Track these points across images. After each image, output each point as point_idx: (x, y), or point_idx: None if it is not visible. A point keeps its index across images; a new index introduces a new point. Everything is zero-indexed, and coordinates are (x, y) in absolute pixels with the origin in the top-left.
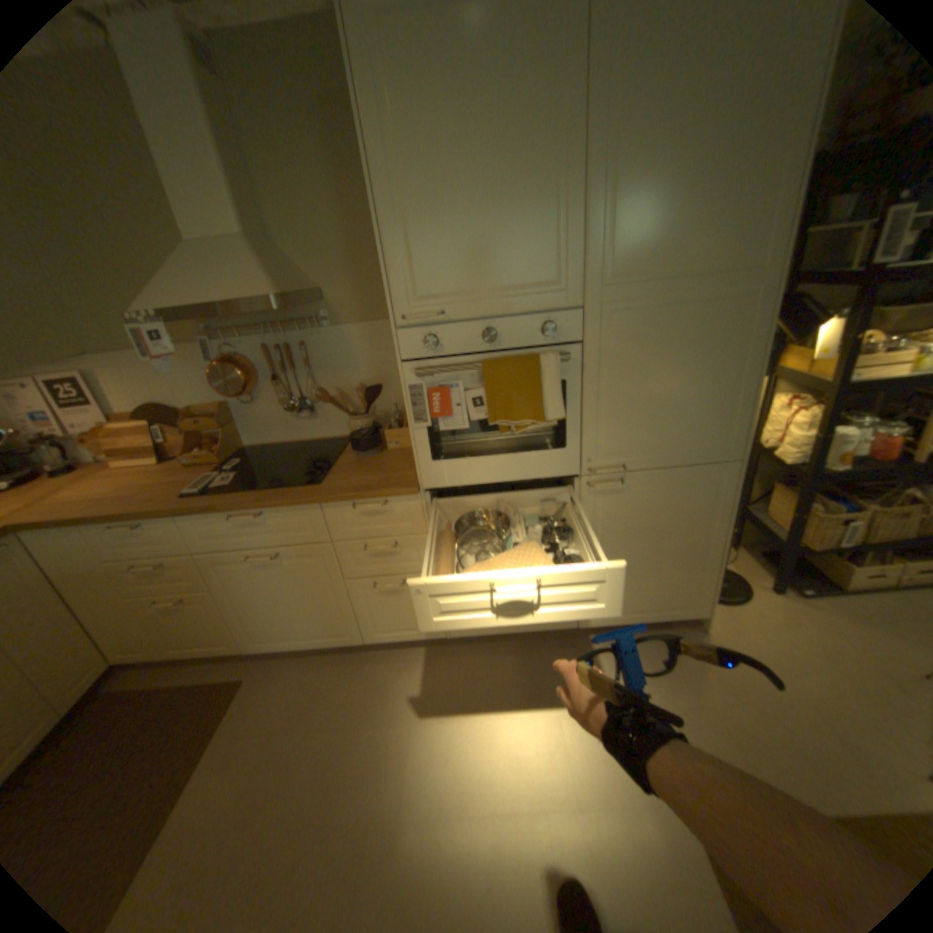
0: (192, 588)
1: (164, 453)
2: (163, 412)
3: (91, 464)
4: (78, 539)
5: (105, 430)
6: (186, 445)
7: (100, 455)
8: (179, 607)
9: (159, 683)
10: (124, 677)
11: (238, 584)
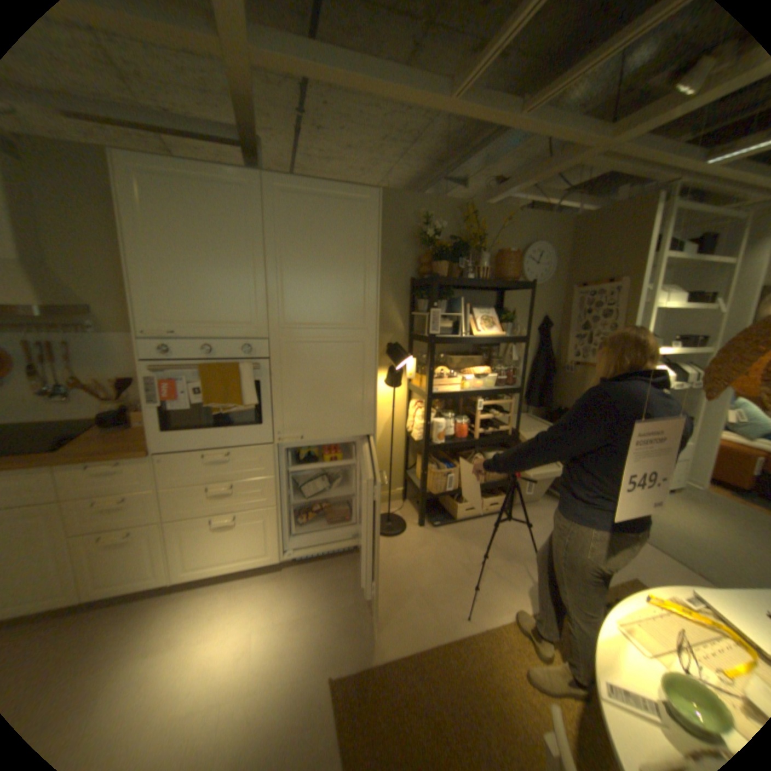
0: None
1: None
2: None
3: None
4: None
5: None
6: None
7: None
8: None
9: None
10: None
11: None
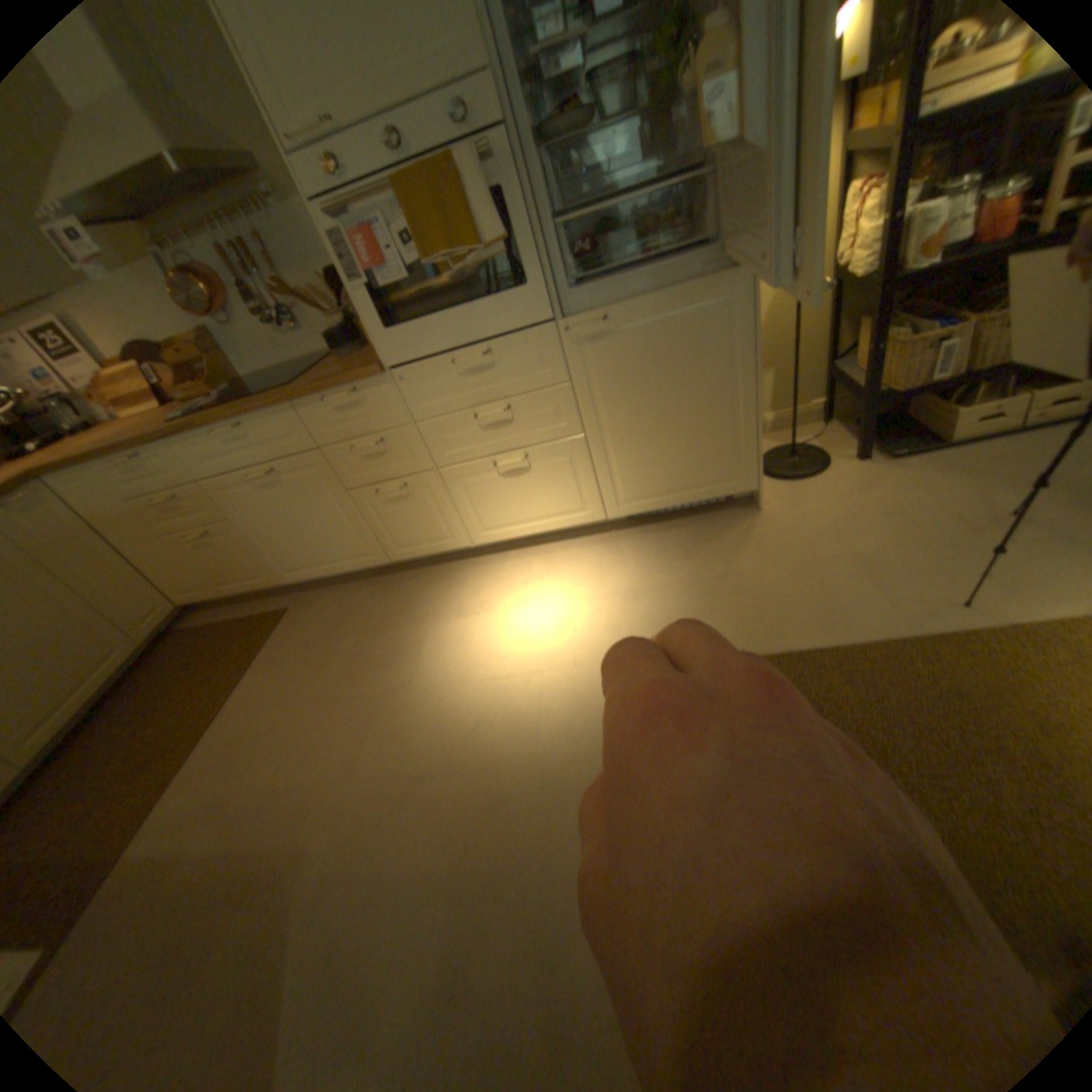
0: (211, 518)
1: (164, 395)
2: (149, 348)
3: (109, 421)
4: (94, 478)
5: (103, 379)
6: (179, 379)
7: (110, 408)
8: (210, 541)
9: (221, 619)
10: (193, 618)
11: (251, 508)
